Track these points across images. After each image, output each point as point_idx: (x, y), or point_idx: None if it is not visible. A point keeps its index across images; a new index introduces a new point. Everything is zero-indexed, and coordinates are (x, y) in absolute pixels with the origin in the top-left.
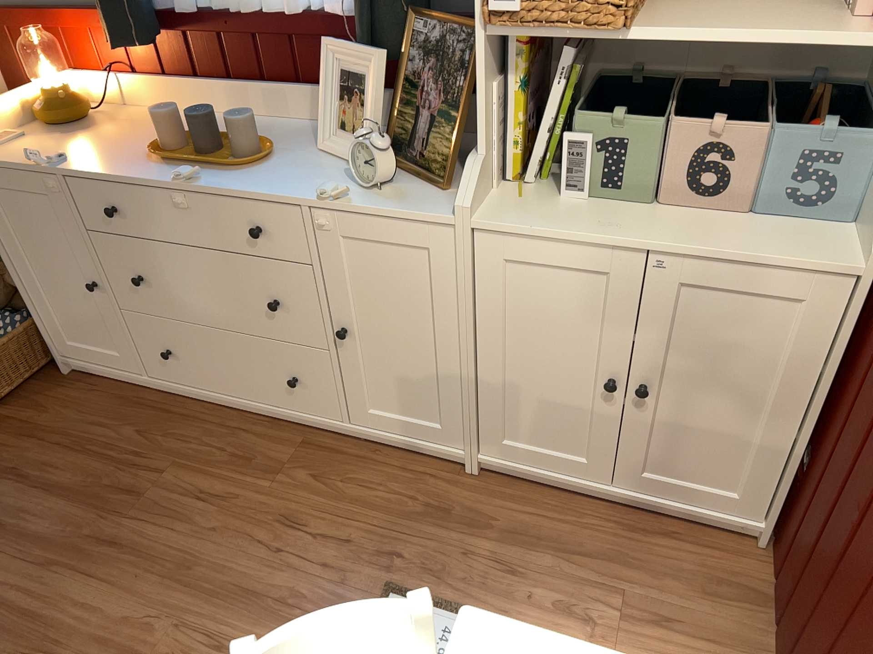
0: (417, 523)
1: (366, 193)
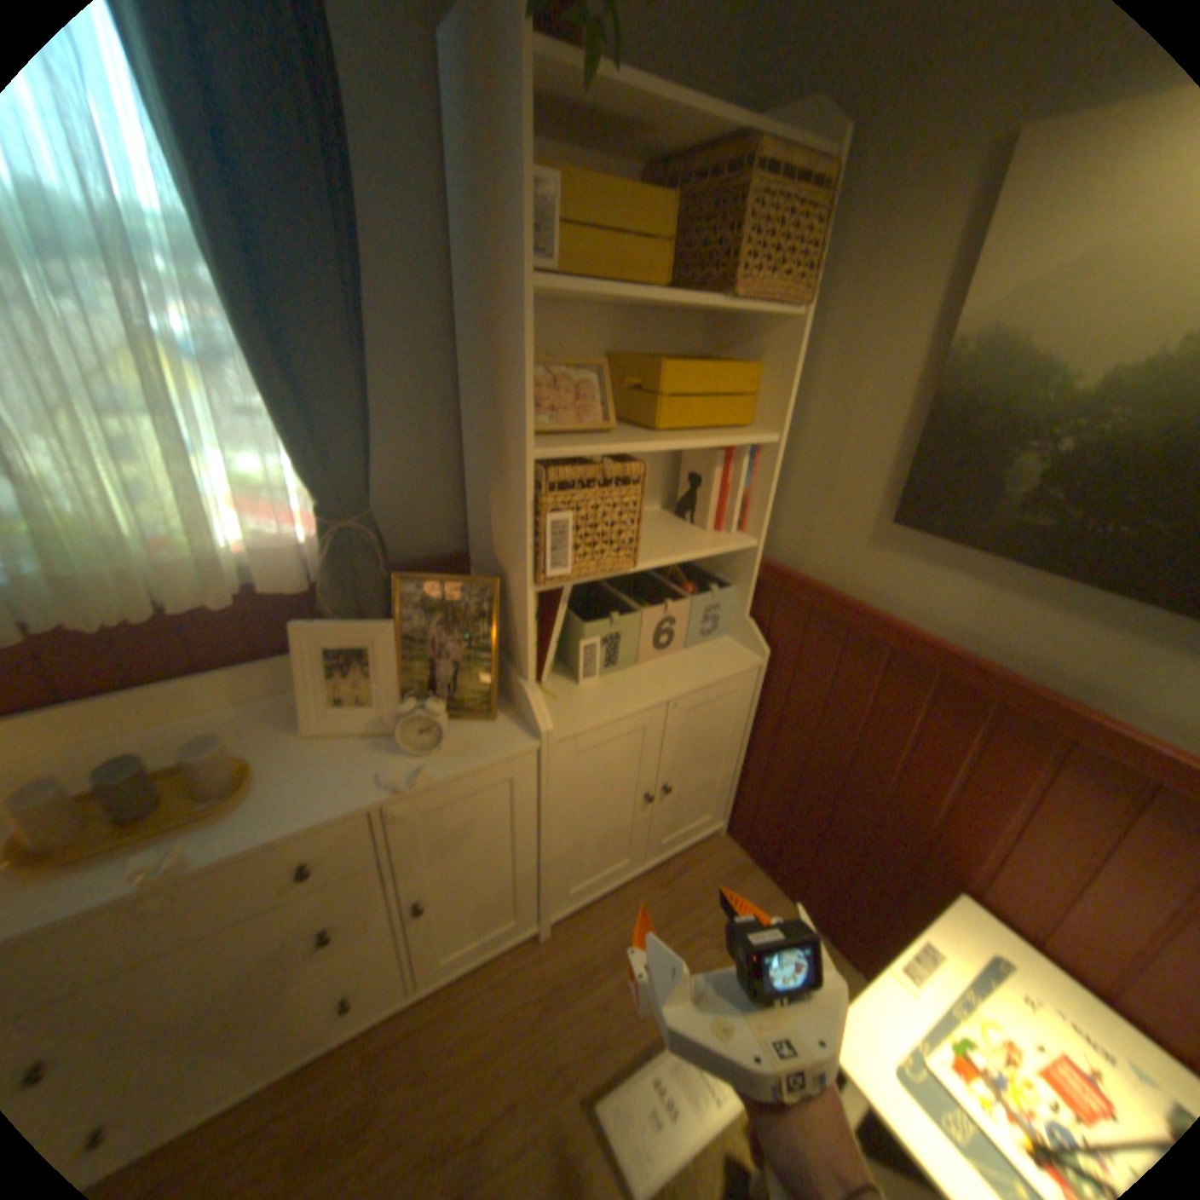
0: (550, 1031)
1: (429, 761)
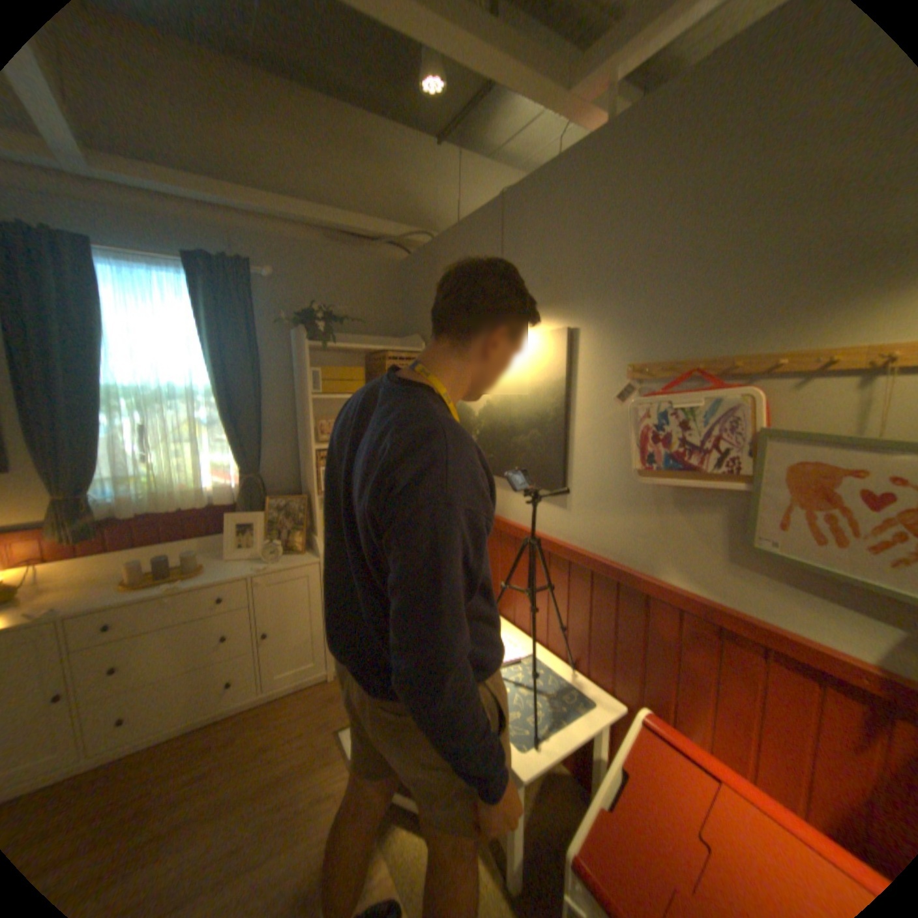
0: (325, 712)
1: (273, 565)
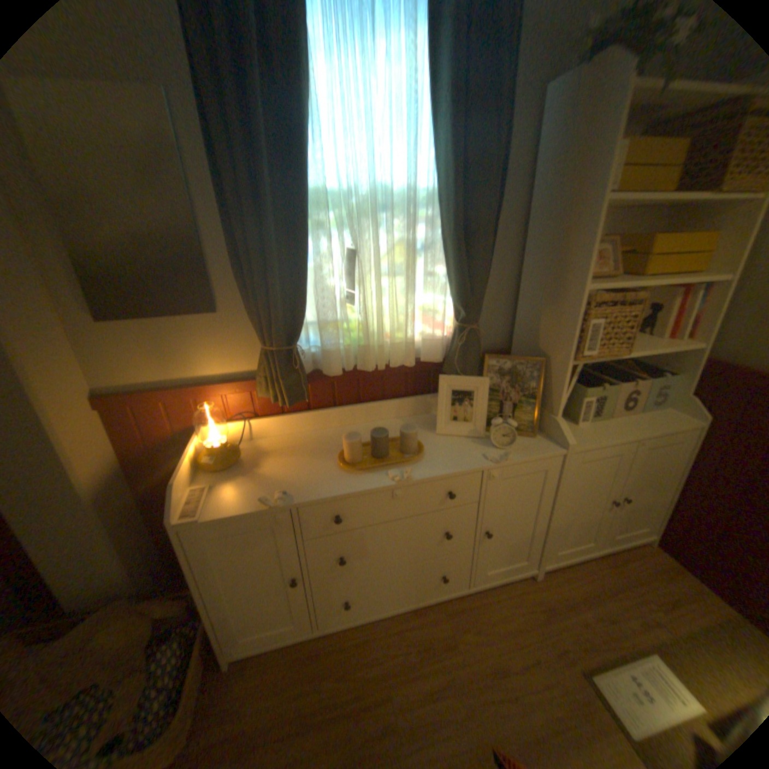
0: (554, 629)
1: (508, 451)
